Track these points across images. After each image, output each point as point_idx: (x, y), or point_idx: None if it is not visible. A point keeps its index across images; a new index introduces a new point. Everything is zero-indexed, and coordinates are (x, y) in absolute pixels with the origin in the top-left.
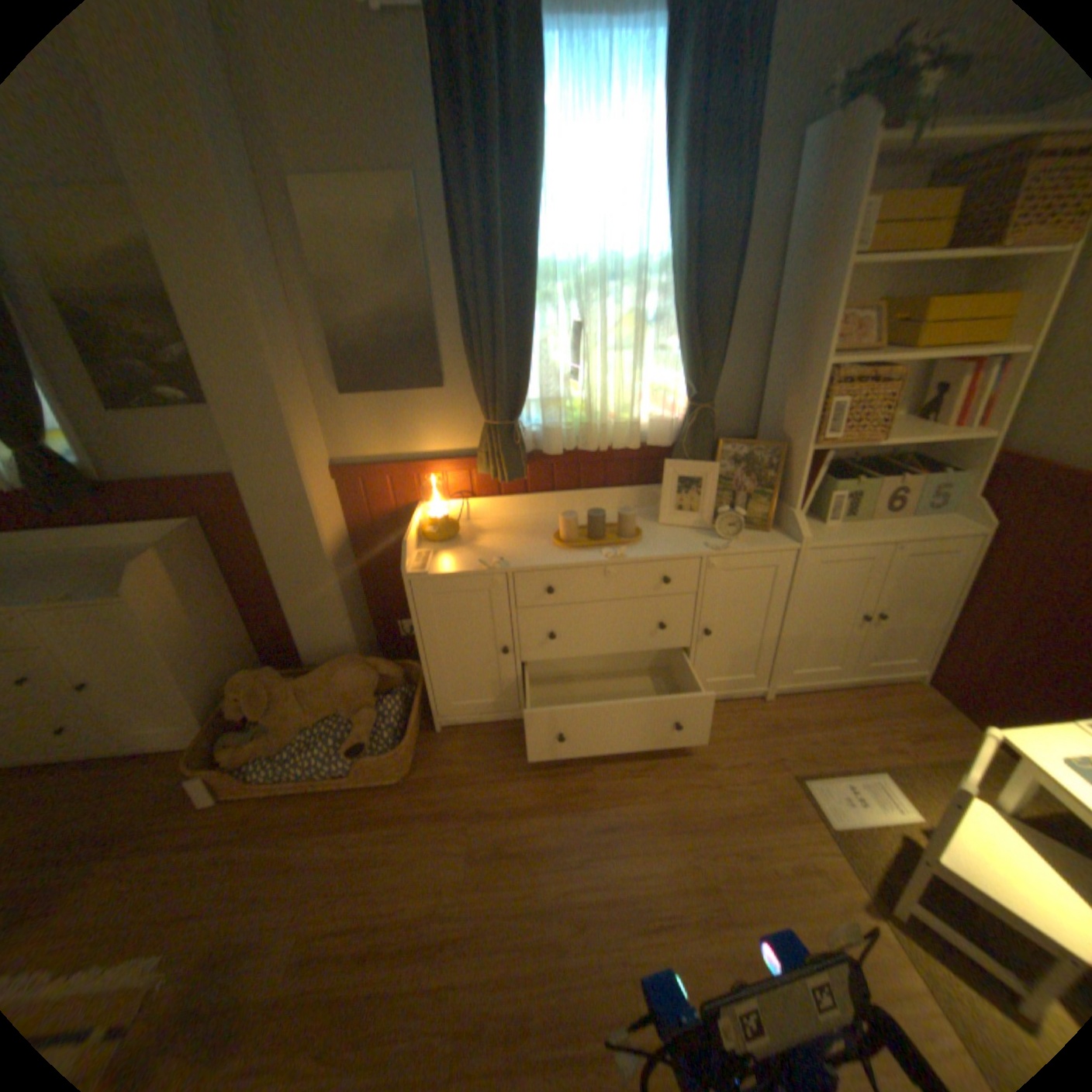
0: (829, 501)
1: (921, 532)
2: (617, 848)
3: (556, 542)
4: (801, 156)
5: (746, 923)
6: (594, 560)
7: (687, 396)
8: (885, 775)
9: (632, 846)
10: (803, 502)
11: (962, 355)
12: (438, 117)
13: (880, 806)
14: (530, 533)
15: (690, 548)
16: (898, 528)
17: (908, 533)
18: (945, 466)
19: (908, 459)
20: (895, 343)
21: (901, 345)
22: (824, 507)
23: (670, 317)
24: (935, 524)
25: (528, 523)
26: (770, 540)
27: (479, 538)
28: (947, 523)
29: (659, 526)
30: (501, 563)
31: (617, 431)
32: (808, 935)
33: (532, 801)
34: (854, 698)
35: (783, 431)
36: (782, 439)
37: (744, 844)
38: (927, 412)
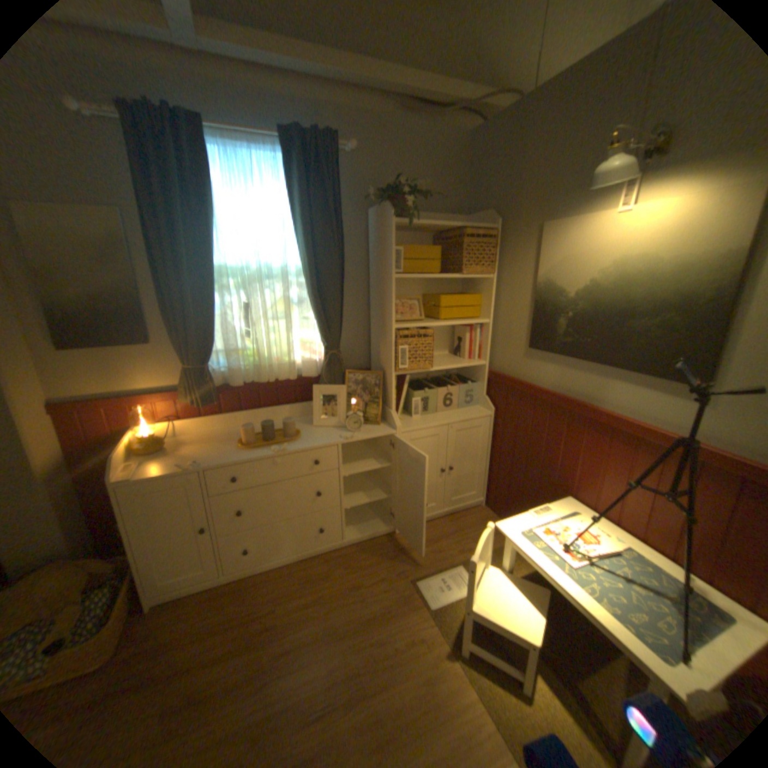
0: (412, 403)
1: (460, 417)
2: (289, 666)
3: (241, 445)
4: (369, 223)
5: (375, 693)
6: (265, 455)
7: (323, 346)
8: (461, 567)
9: (300, 661)
10: (396, 405)
11: (459, 324)
12: (136, 180)
13: (457, 587)
14: (222, 441)
15: (331, 440)
16: (449, 416)
17: (453, 418)
18: (469, 380)
19: (453, 377)
20: (430, 317)
21: (433, 318)
22: (410, 407)
23: (307, 301)
24: (467, 412)
25: (222, 434)
26: (380, 430)
27: (181, 449)
28: (473, 410)
29: (314, 427)
30: (194, 465)
31: (282, 369)
32: (413, 687)
33: (225, 649)
34: (446, 522)
35: (381, 365)
36: (381, 369)
37: (377, 636)
38: (457, 352)
